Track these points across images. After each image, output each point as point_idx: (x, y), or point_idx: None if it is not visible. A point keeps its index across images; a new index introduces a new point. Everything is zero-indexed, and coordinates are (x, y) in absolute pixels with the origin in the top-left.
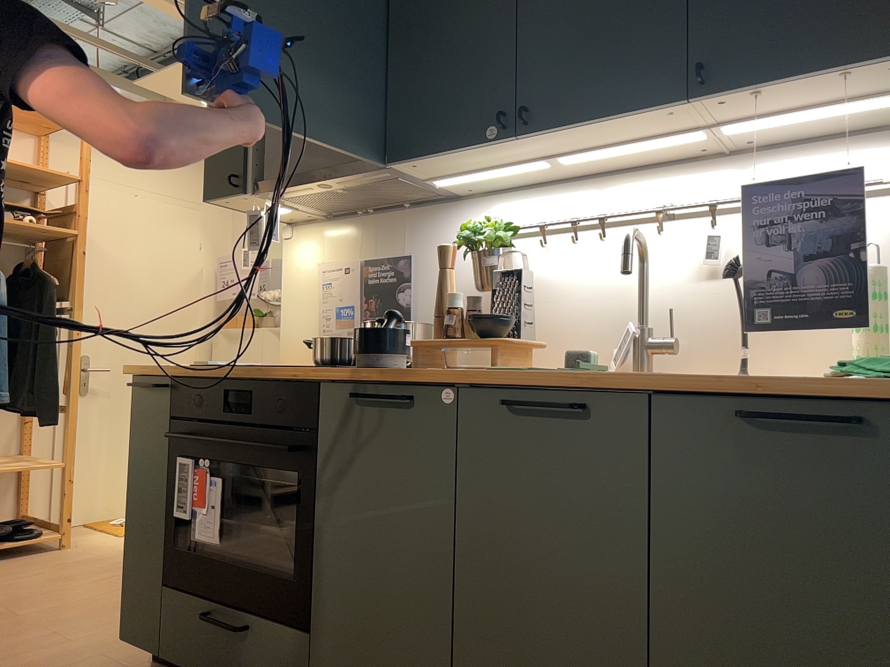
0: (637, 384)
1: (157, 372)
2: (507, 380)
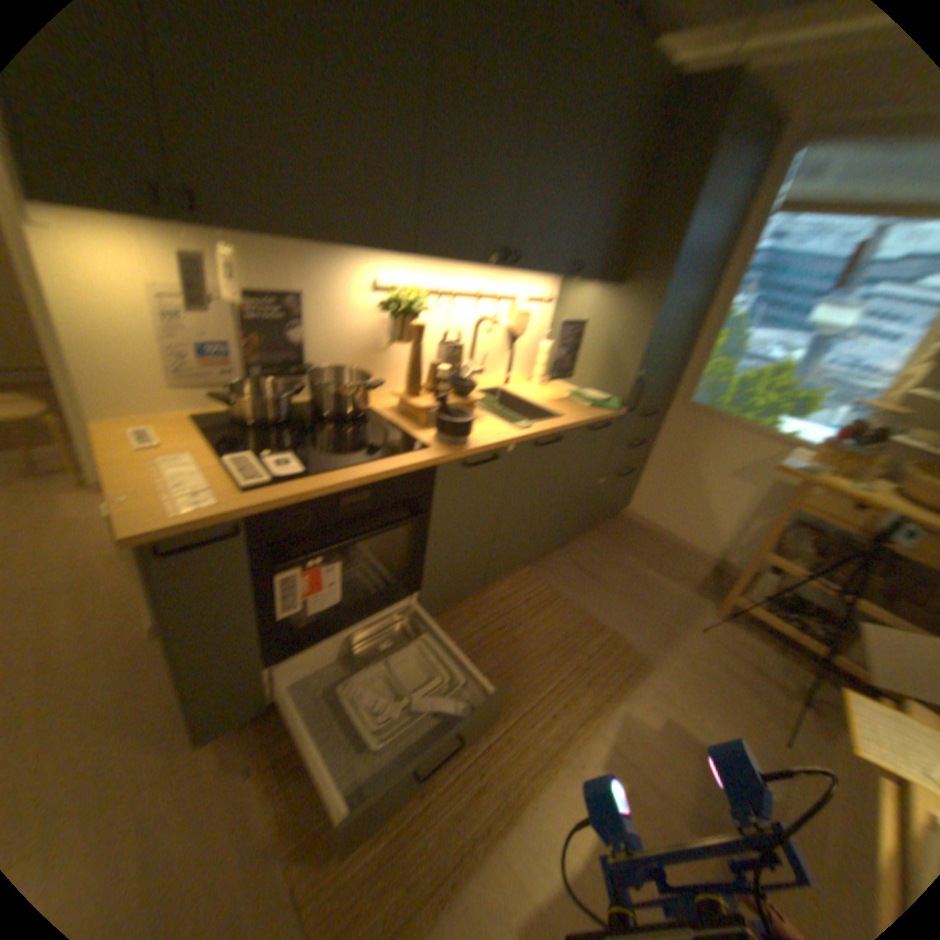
0: (574, 426)
1: (219, 519)
2: (539, 435)
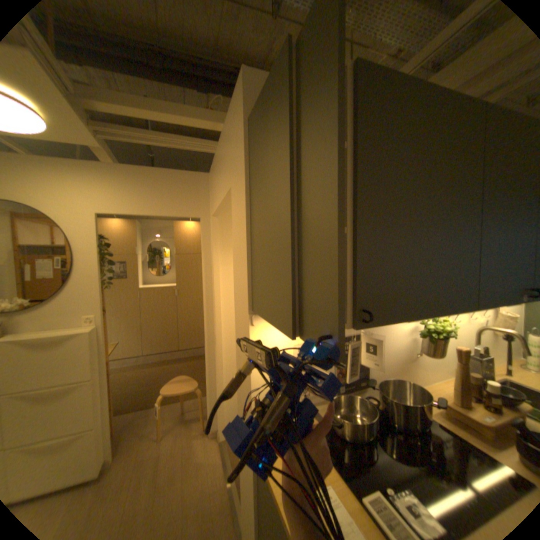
0: None
1: None
2: None
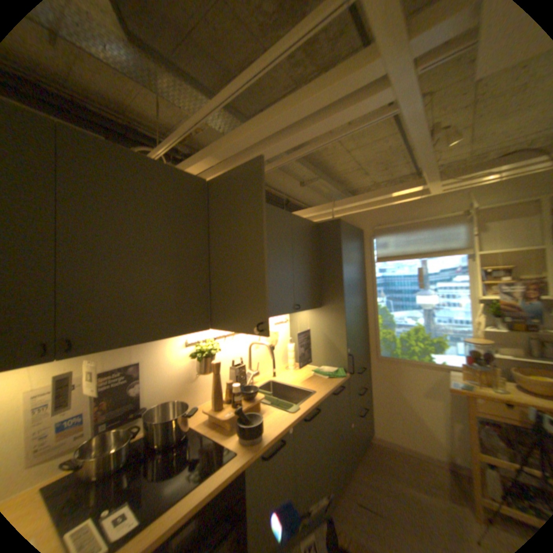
0: (325, 398)
1: None
2: (306, 413)
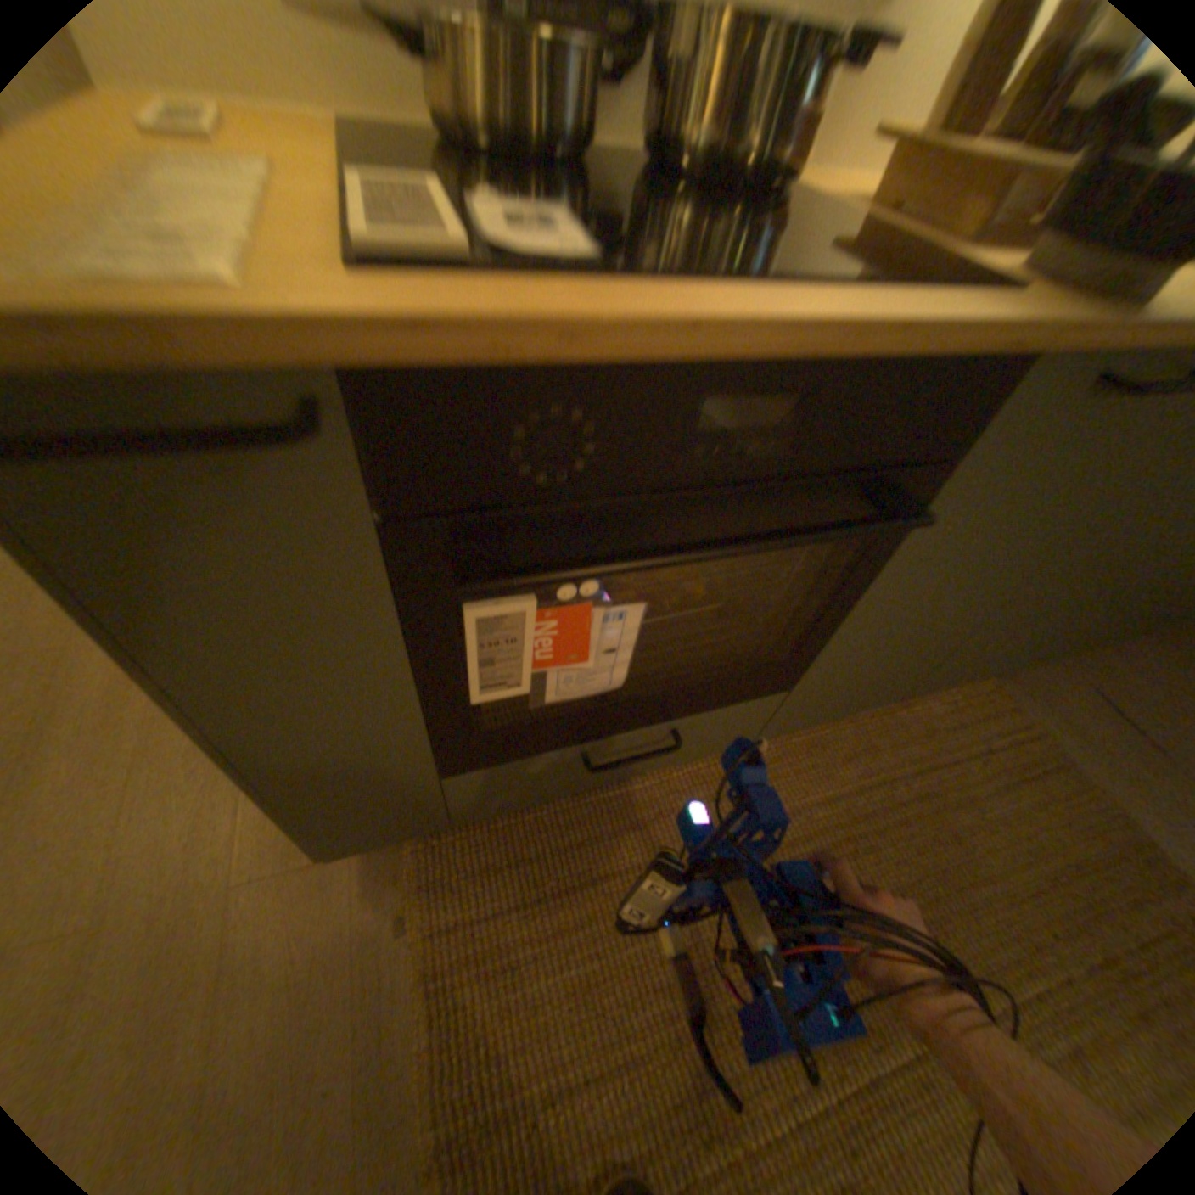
0: None
1: (209, 352)
2: None
